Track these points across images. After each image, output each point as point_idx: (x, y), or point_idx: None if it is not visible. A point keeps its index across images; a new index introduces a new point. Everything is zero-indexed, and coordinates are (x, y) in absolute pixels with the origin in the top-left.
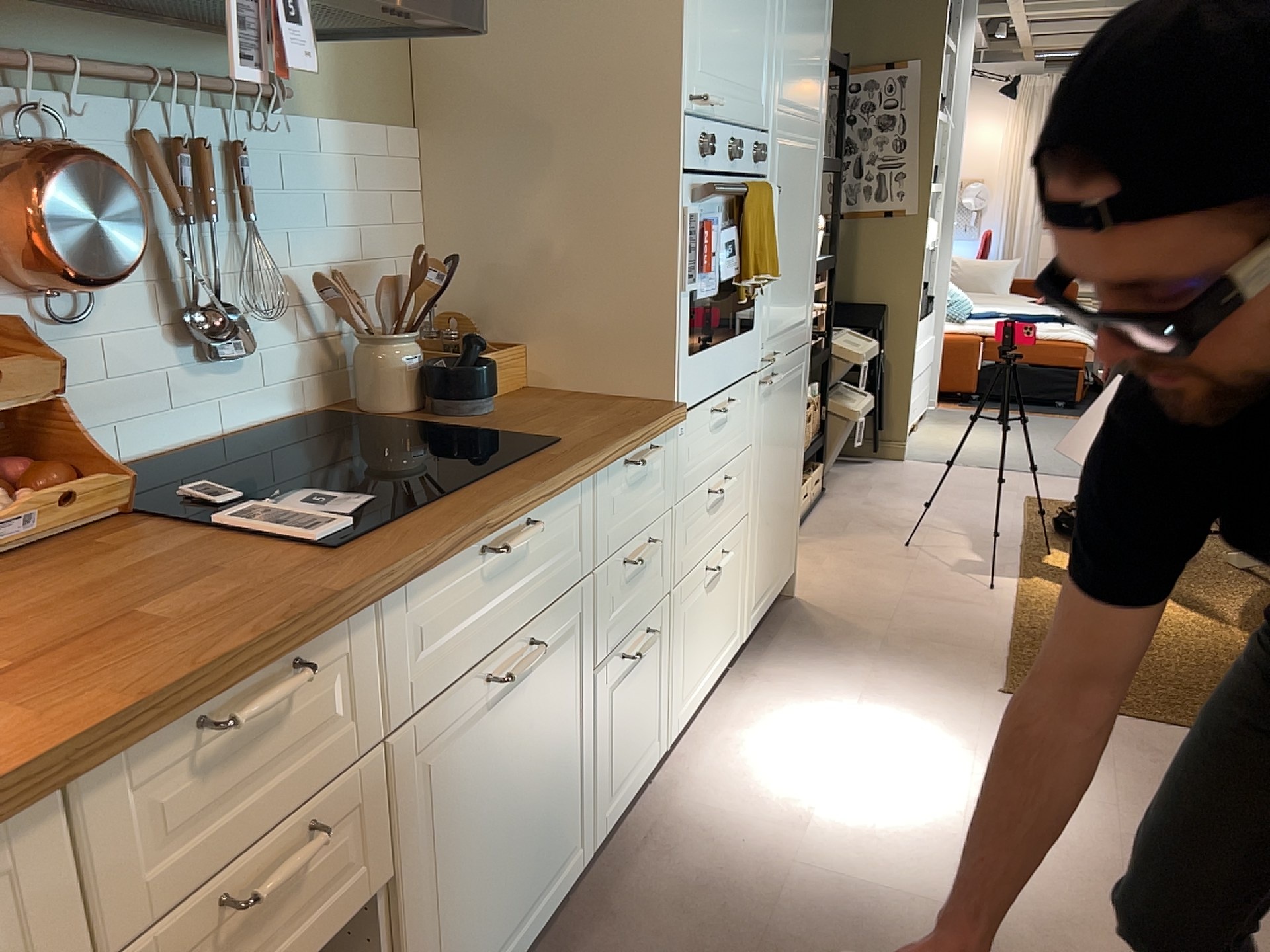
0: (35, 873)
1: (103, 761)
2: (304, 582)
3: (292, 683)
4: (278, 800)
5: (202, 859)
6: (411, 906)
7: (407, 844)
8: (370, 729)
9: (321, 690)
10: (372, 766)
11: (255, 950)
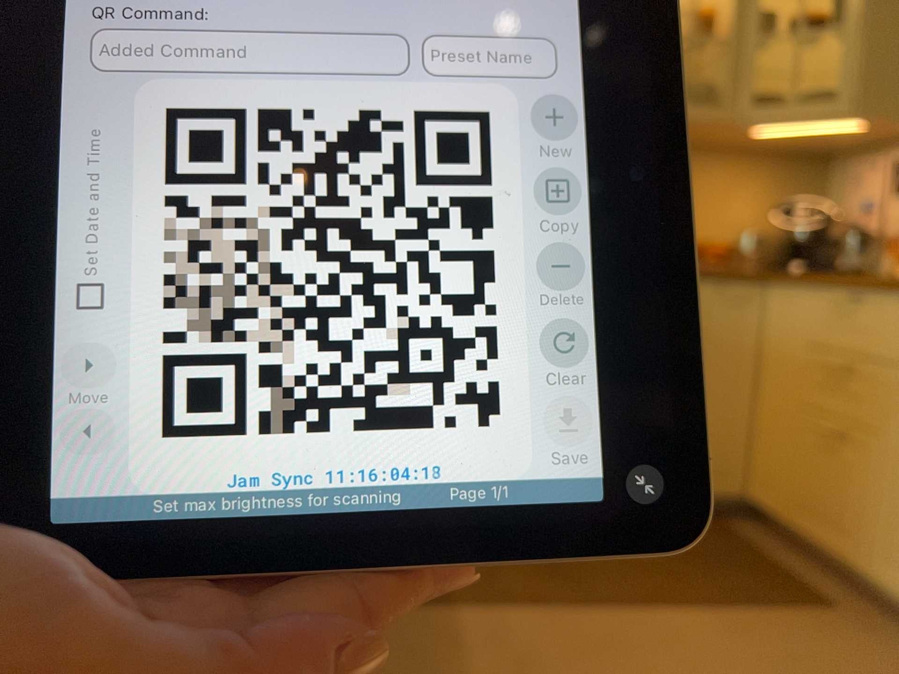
0: (807, 306)
1: (814, 284)
2: (897, 276)
3: (852, 296)
4: (855, 346)
5: (833, 342)
6: (894, 468)
7: (898, 432)
8: (893, 354)
9: (877, 317)
10: (891, 372)
11: (839, 394)
